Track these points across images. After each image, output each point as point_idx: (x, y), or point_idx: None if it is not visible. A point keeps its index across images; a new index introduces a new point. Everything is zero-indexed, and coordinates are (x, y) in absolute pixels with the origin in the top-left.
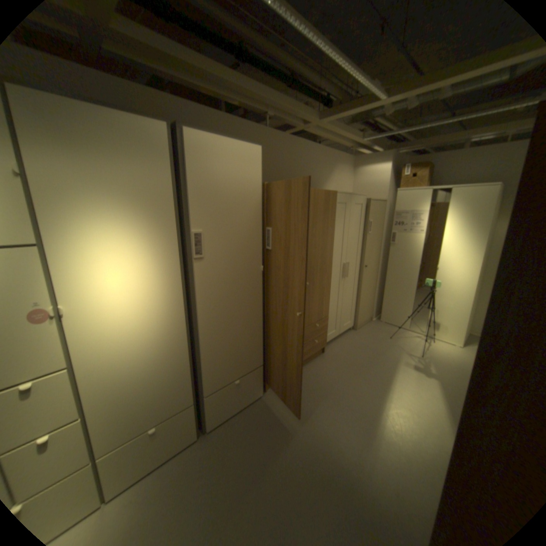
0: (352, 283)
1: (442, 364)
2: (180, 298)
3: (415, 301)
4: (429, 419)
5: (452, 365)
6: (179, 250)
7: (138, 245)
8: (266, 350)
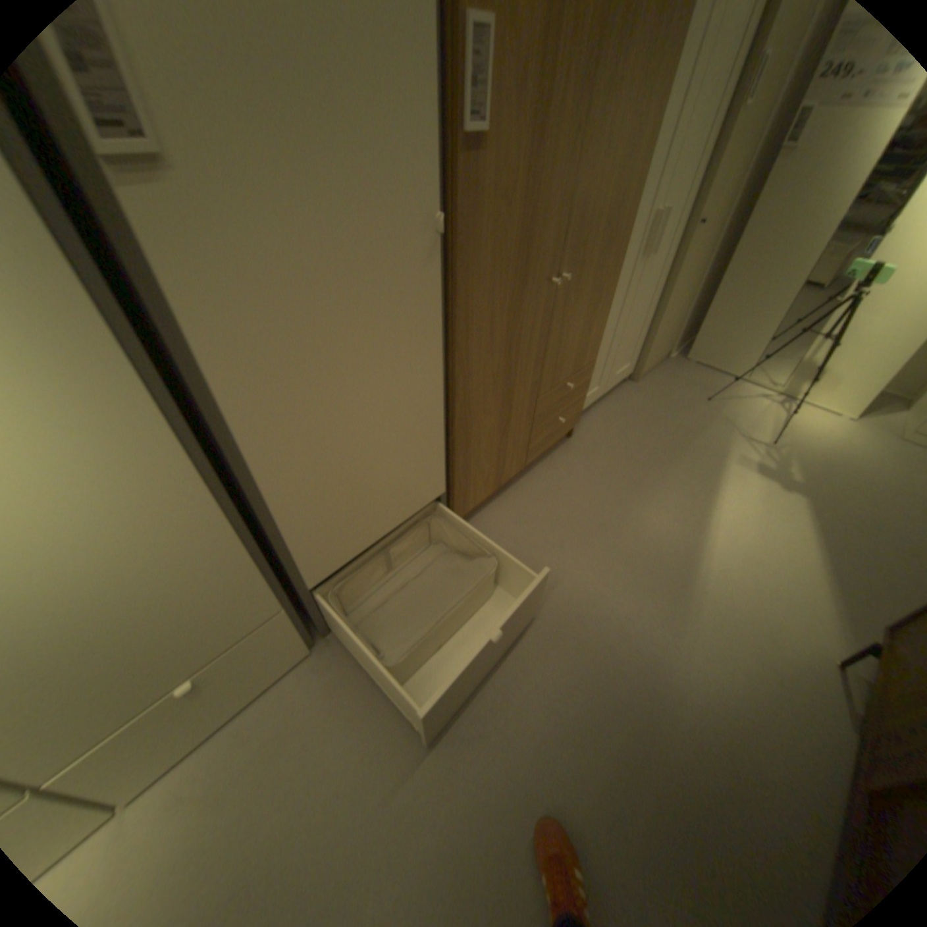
0: (659, 269)
1: (814, 458)
2: (106, 364)
3: (787, 315)
4: (791, 585)
5: (835, 459)
6: None
7: None
8: (452, 460)
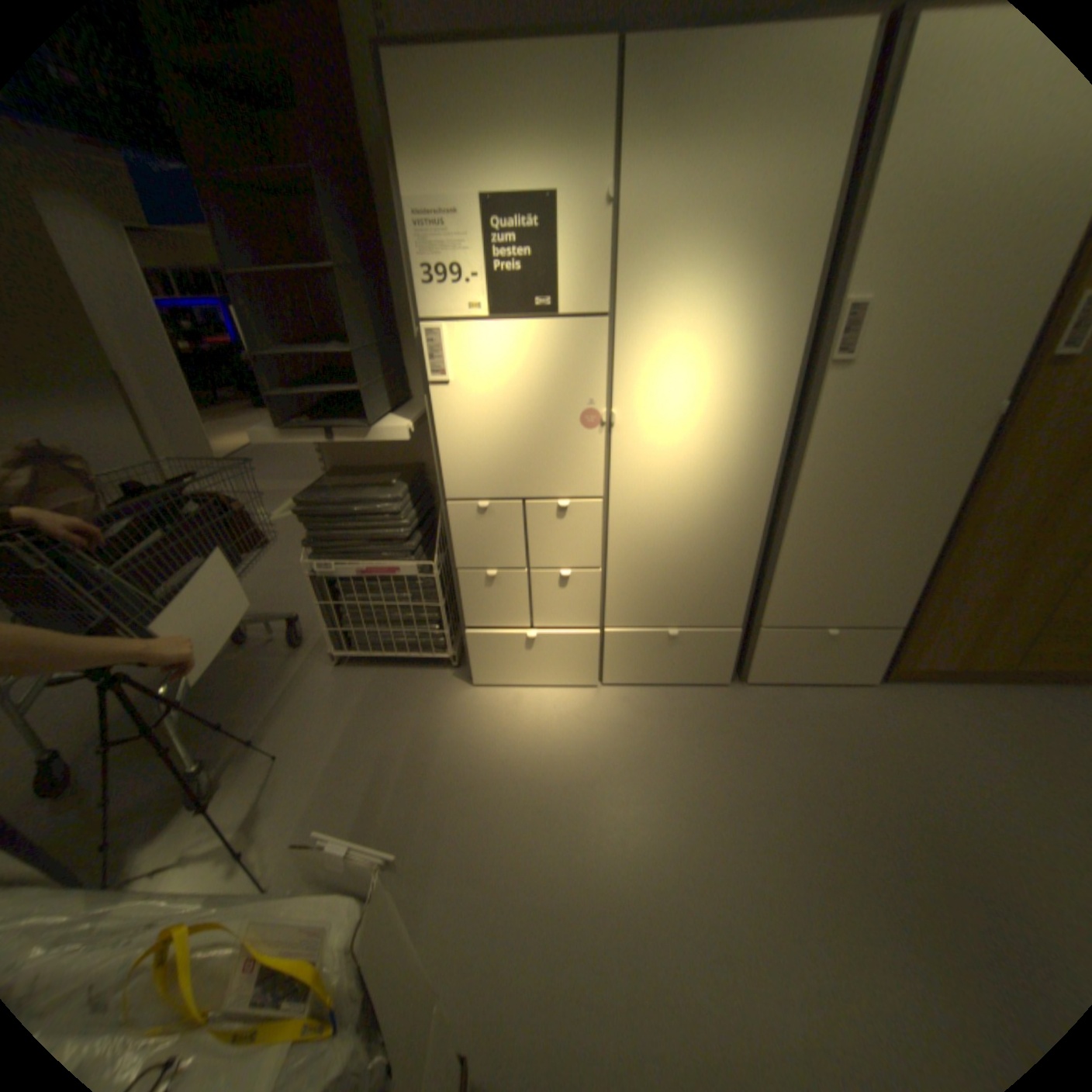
0: None
1: None
2: (779, 438)
3: None
4: None
5: None
6: (807, 338)
7: (738, 323)
8: (930, 604)
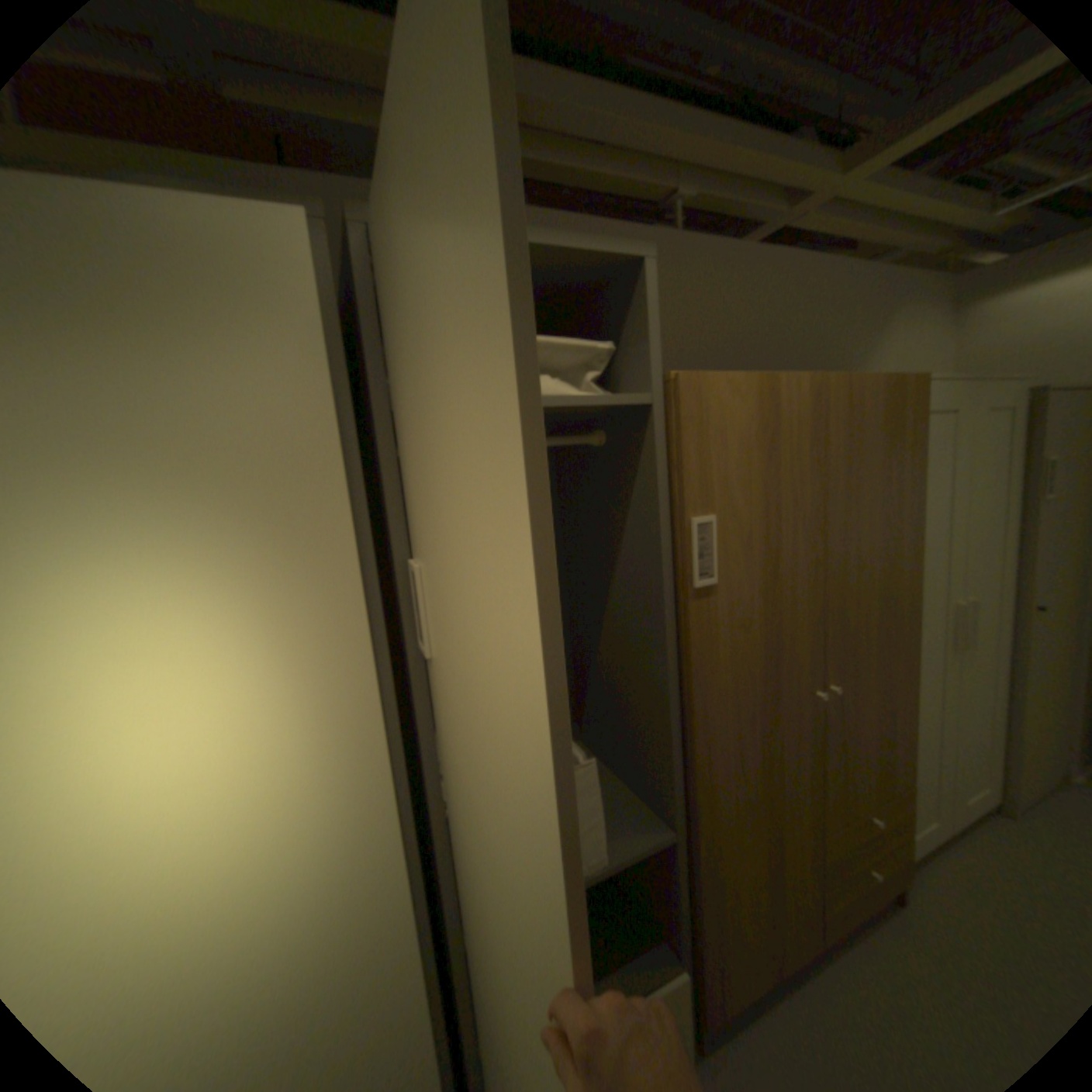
0: (991, 665)
1: None
2: (380, 787)
3: None
4: None
5: None
6: (369, 626)
7: (219, 626)
8: (700, 922)
